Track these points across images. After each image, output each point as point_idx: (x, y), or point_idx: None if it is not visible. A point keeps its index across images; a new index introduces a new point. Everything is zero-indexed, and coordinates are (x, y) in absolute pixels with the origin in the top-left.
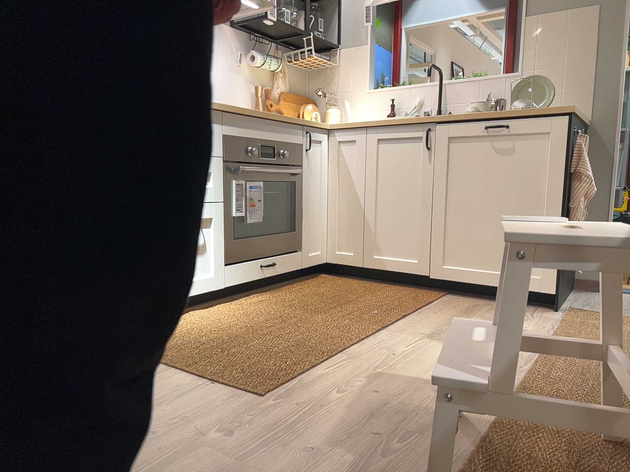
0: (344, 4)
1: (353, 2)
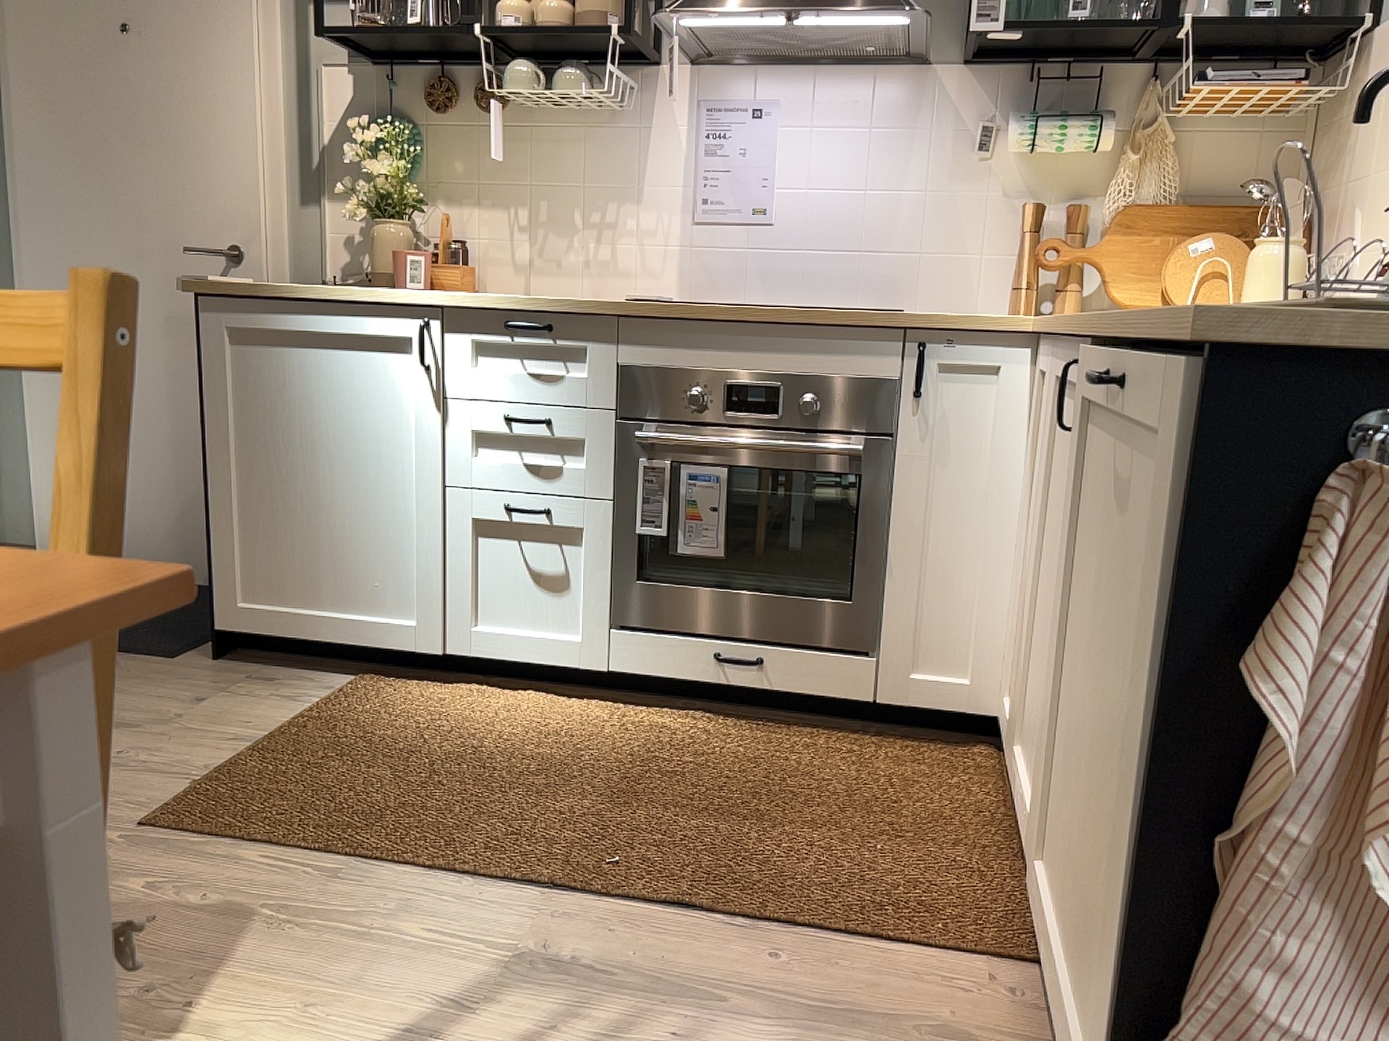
0: None
1: None
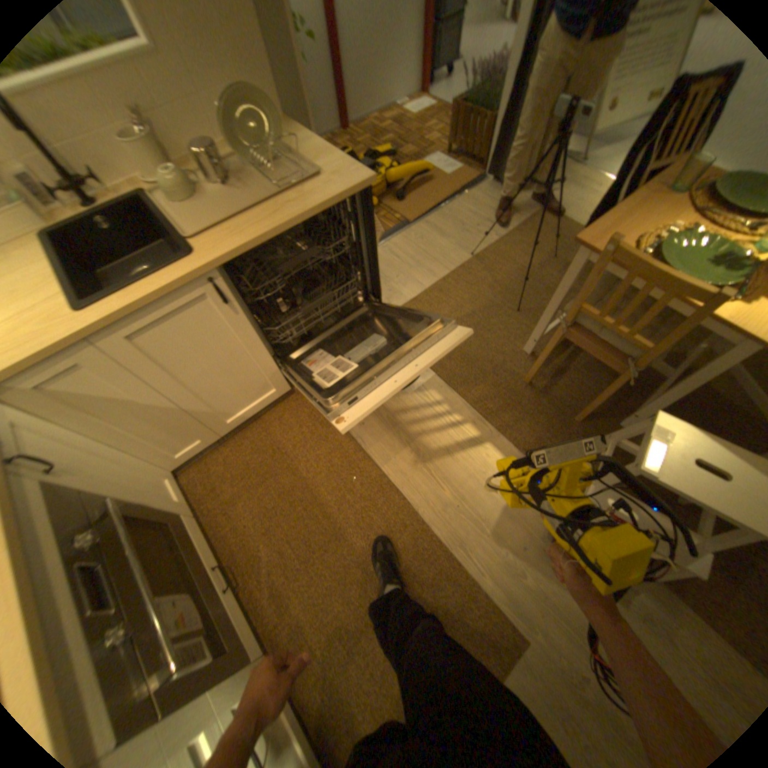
0: None
1: None
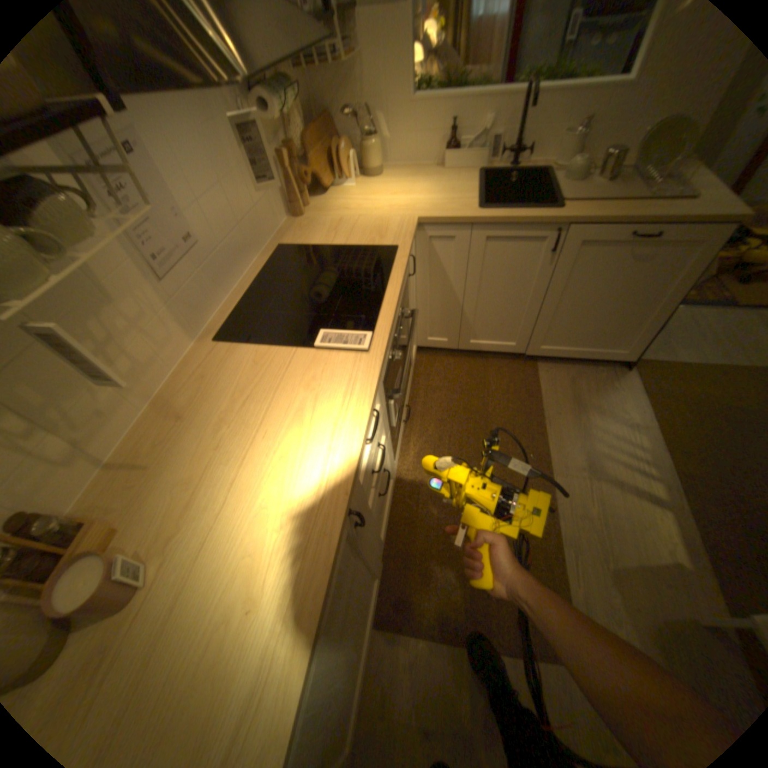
0: None
1: None
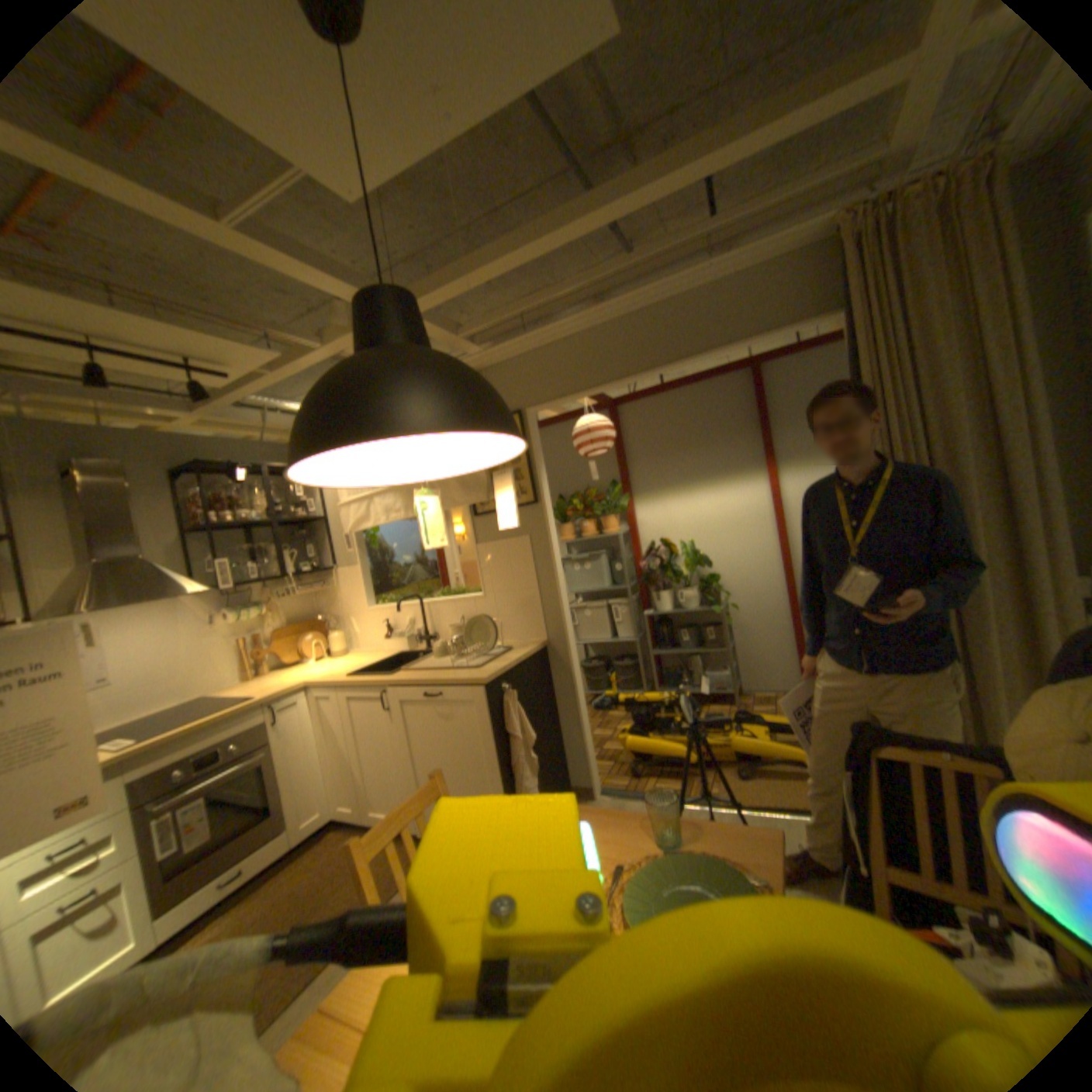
0: (332, 522)
1: (340, 521)
